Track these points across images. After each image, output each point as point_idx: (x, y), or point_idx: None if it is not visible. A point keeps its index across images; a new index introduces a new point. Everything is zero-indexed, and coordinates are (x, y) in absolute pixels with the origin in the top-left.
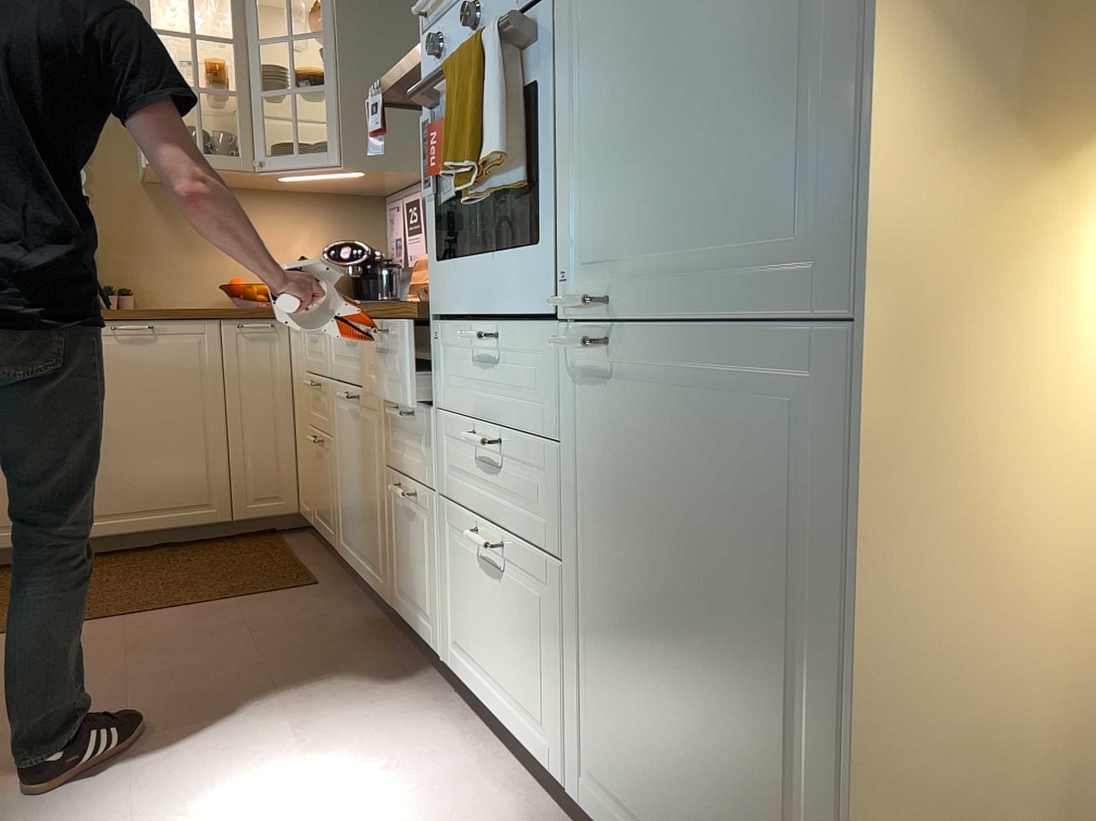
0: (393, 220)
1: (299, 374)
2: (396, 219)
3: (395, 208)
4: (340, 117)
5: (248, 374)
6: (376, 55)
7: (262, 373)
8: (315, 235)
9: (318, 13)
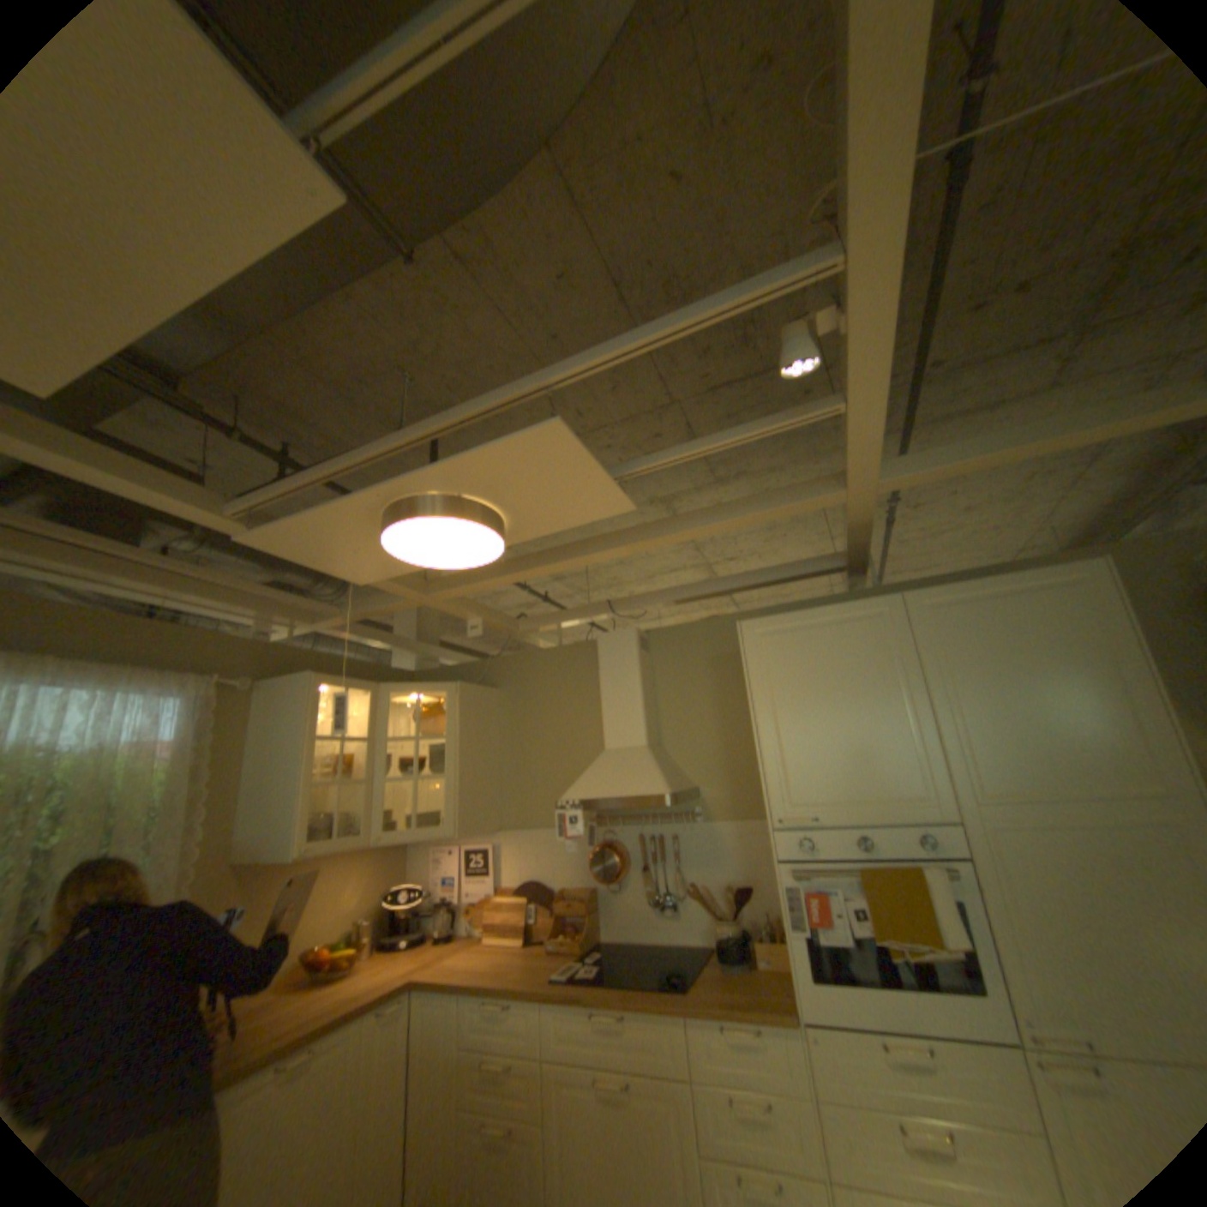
0: (439, 864)
1: (434, 1056)
2: (446, 864)
3: (446, 855)
4: (456, 800)
5: (378, 1072)
6: (475, 751)
7: (388, 1065)
8: (359, 884)
9: (431, 720)
